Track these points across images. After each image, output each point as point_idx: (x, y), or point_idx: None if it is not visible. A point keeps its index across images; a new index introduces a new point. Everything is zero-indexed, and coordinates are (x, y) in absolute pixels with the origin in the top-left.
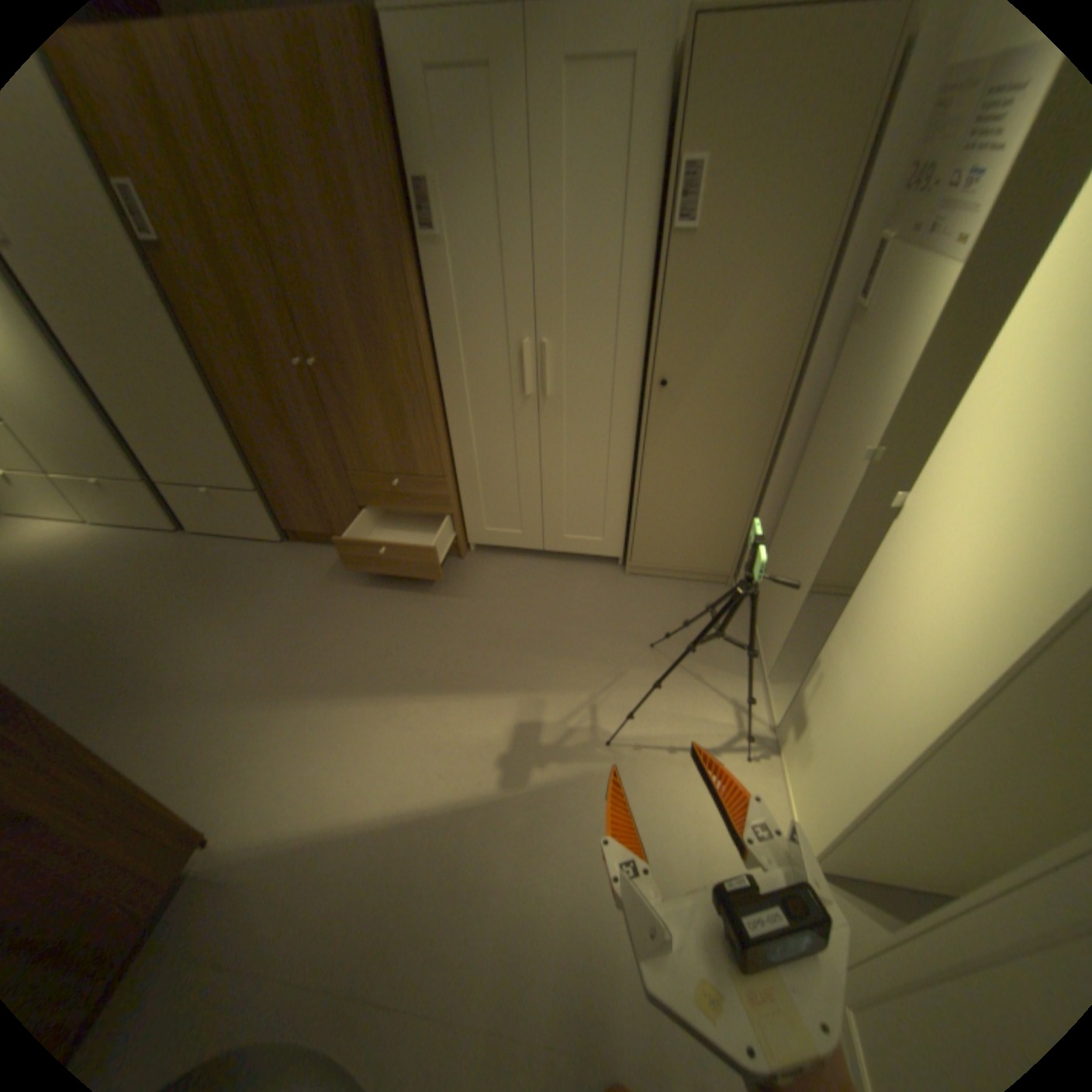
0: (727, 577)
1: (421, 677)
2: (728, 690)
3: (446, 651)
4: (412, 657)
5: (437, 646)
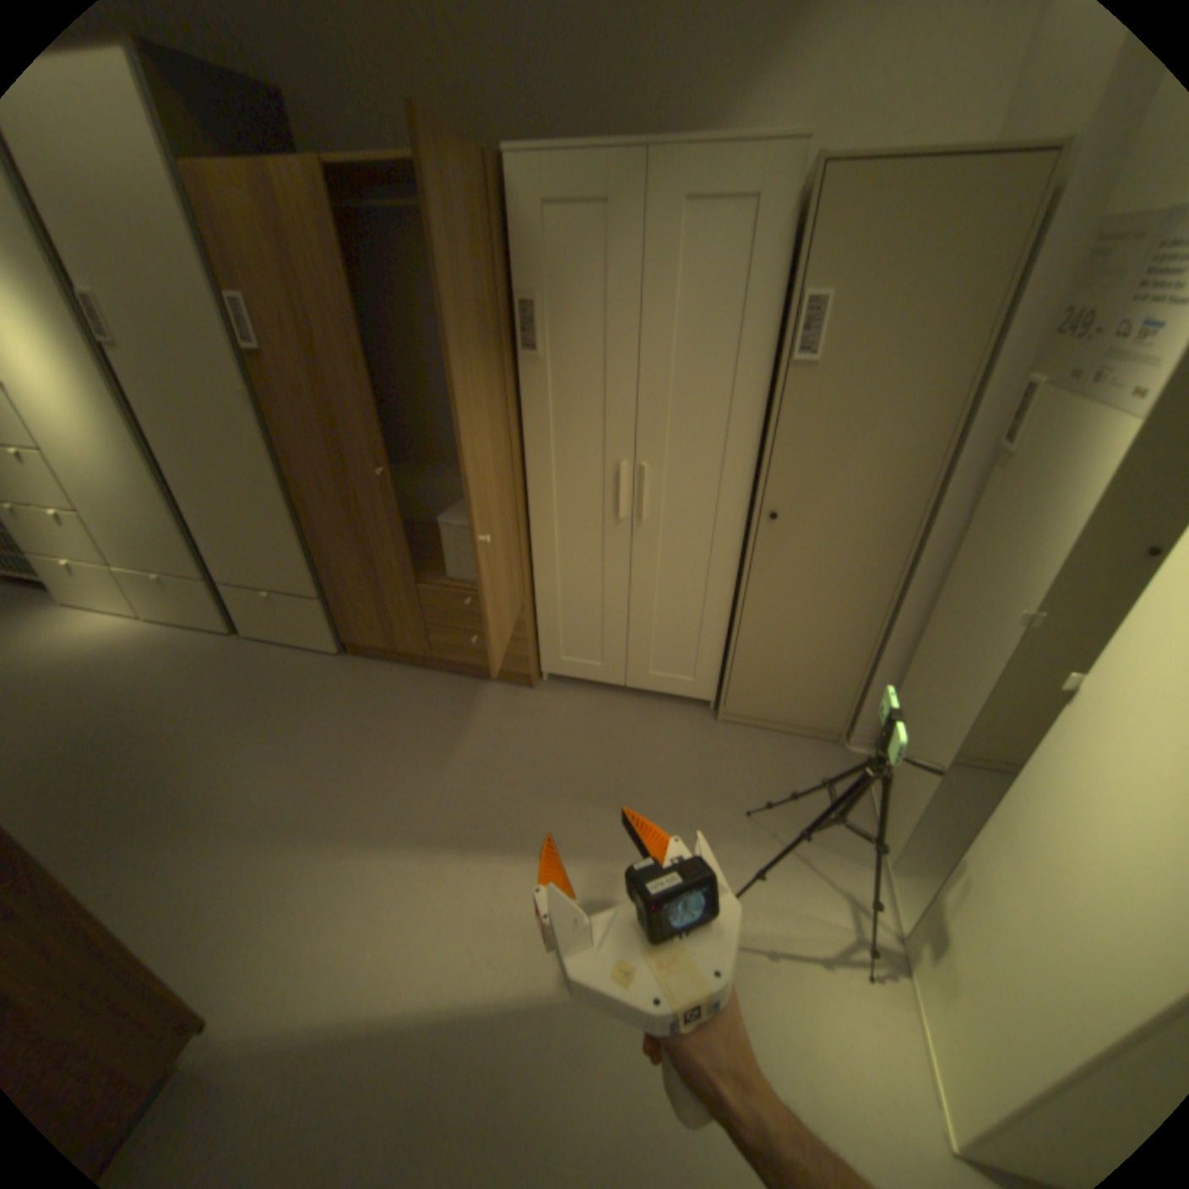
0: (839, 735)
1: (476, 831)
2: (844, 882)
3: (507, 801)
4: (468, 805)
5: (498, 793)
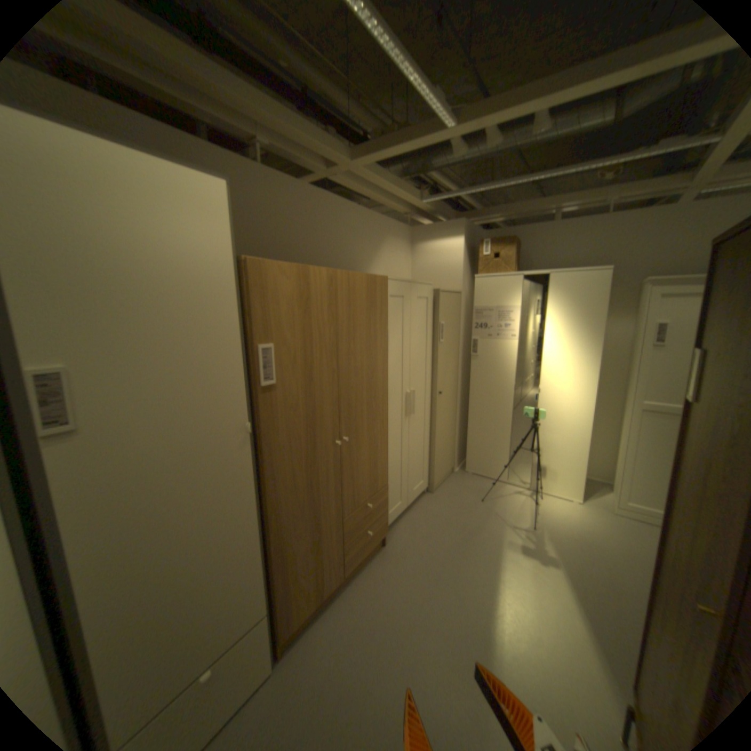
0: (452, 469)
1: (484, 588)
2: (509, 493)
3: (466, 572)
4: (467, 589)
5: (460, 575)
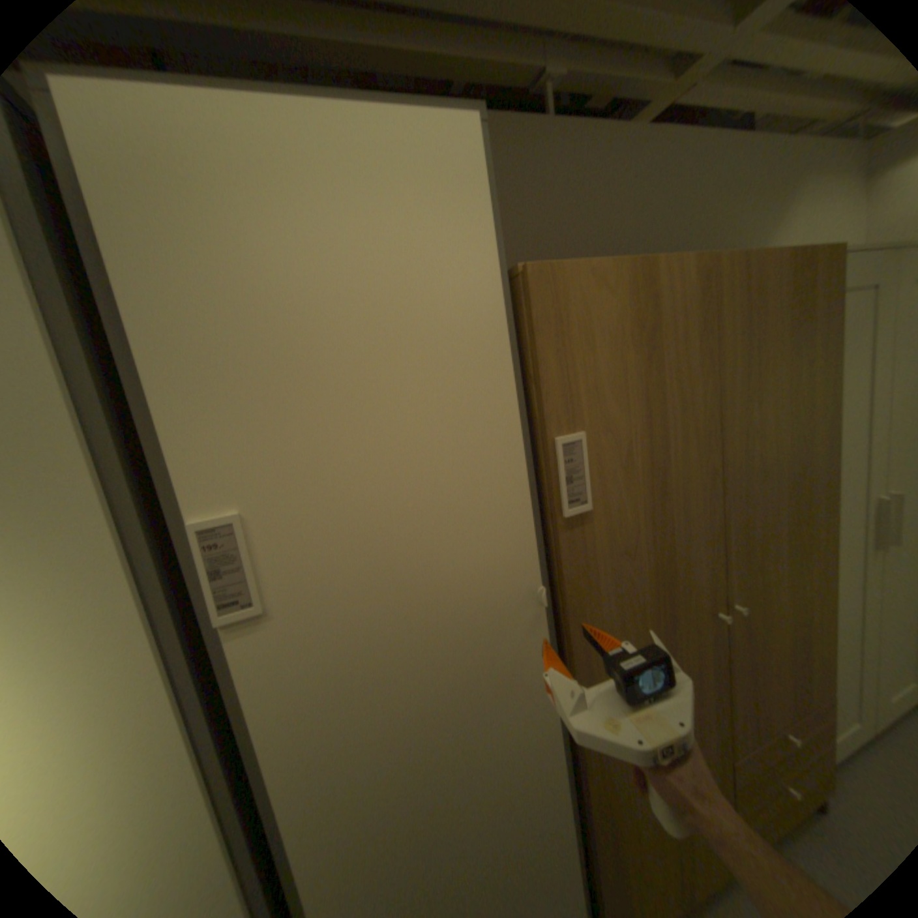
0: None
1: None
2: None
3: None
4: None
5: None
